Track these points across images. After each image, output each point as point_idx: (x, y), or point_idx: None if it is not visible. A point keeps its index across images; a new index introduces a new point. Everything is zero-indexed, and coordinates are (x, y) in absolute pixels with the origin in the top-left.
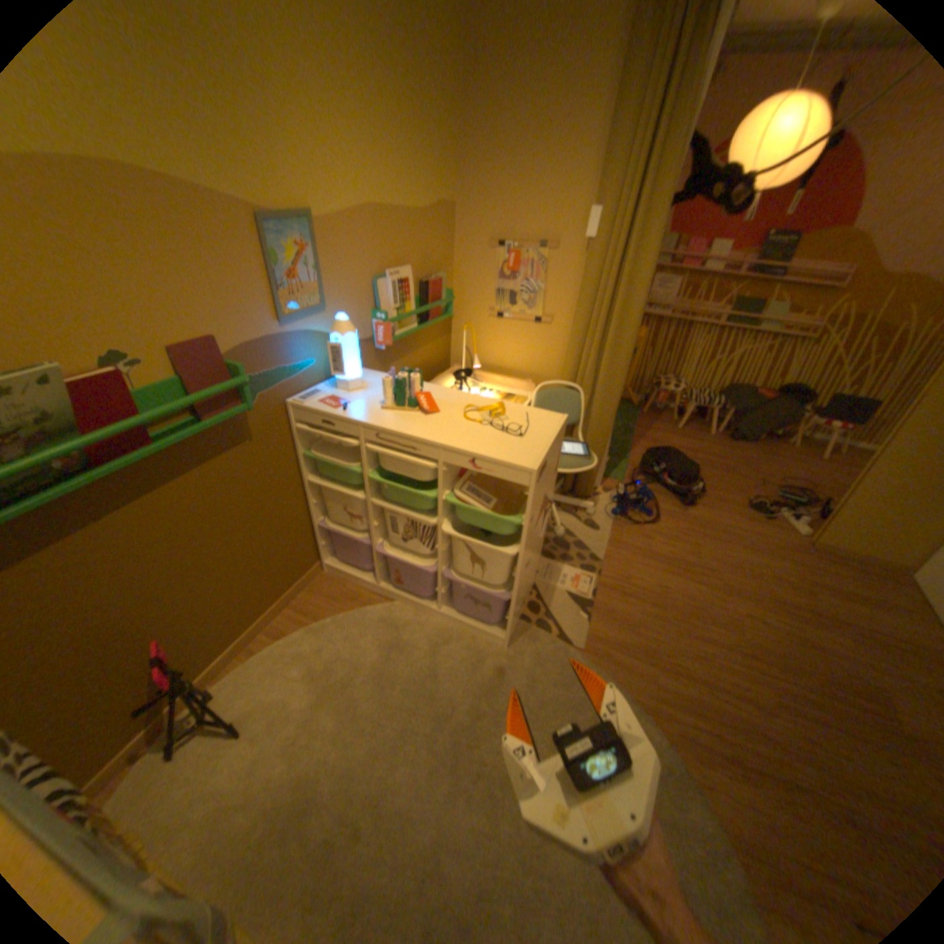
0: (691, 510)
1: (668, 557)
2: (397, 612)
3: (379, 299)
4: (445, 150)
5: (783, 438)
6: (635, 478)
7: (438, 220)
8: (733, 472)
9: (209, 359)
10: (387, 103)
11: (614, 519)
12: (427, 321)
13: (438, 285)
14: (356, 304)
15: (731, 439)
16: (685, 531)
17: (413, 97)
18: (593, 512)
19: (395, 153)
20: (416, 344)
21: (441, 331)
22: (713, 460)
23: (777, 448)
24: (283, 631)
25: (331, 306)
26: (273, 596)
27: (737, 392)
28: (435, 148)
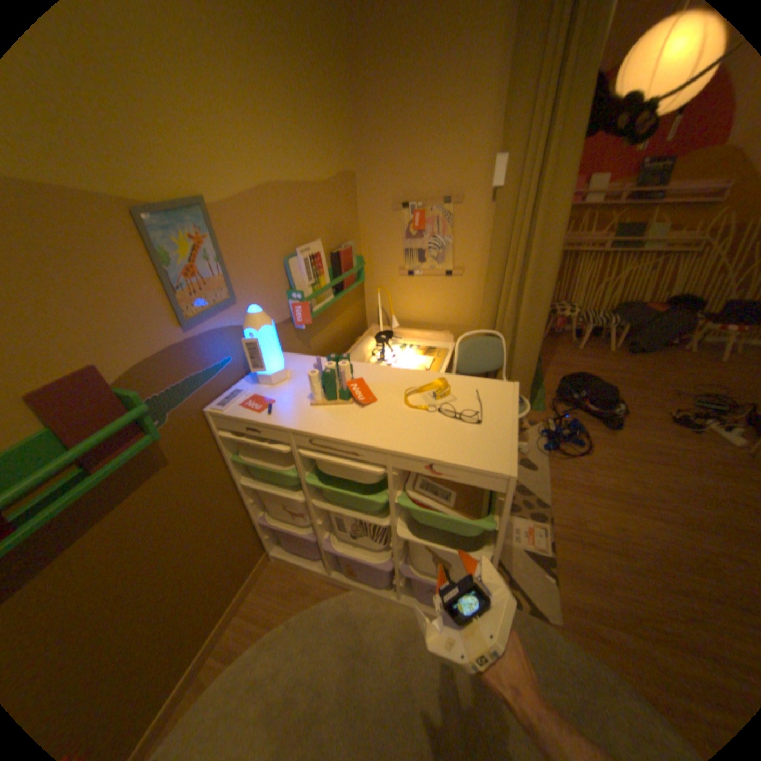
0: (620, 433)
1: (615, 492)
2: (354, 604)
3: (293, 277)
4: (340, 119)
5: (678, 345)
6: (556, 406)
7: (341, 189)
8: (645, 387)
9: (89, 394)
10: (275, 71)
11: (549, 454)
12: (343, 289)
13: (349, 252)
14: (269, 287)
15: (631, 353)
16: (622, 458)
17: (302, 64)
18: (528, 450)
19: (291, 124)
20: (334, 312)
21: (356, 295)
22: (622, 376)
23: (676, 355)
24: (234, 648)
25: (242, 295)
26: (219, 610)
27: (629, 308)
28: (330, 117)
